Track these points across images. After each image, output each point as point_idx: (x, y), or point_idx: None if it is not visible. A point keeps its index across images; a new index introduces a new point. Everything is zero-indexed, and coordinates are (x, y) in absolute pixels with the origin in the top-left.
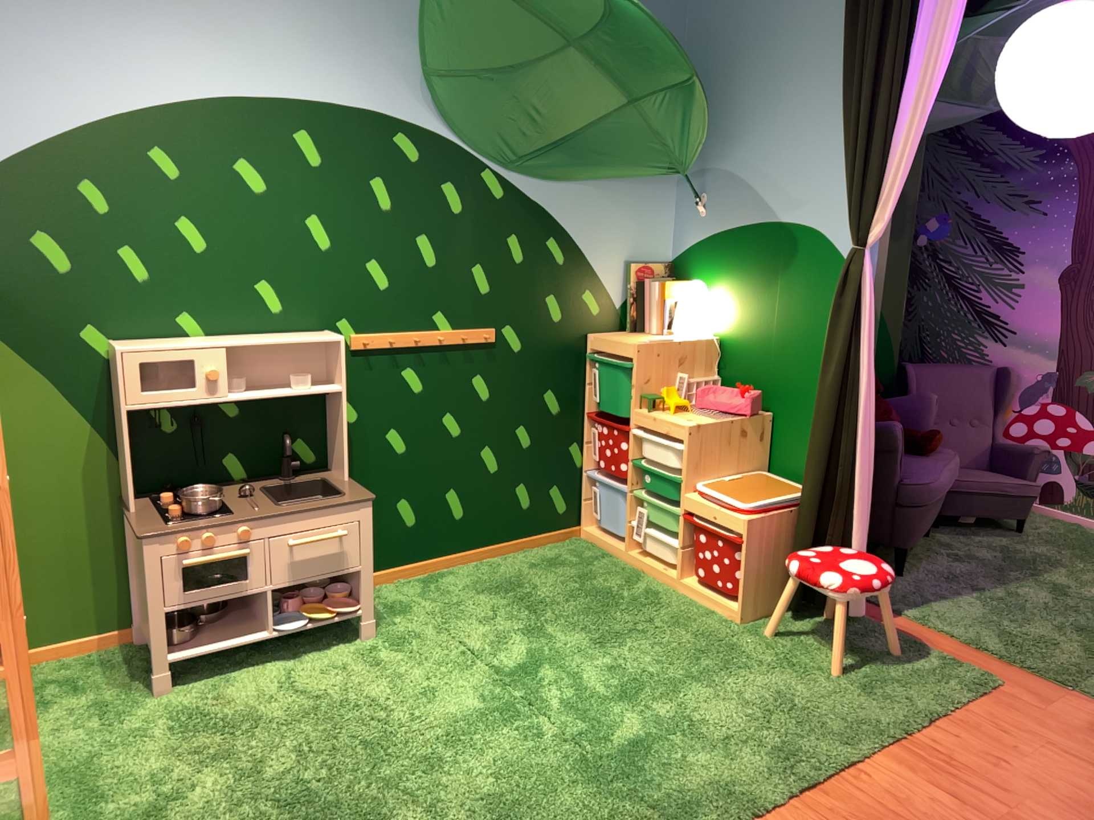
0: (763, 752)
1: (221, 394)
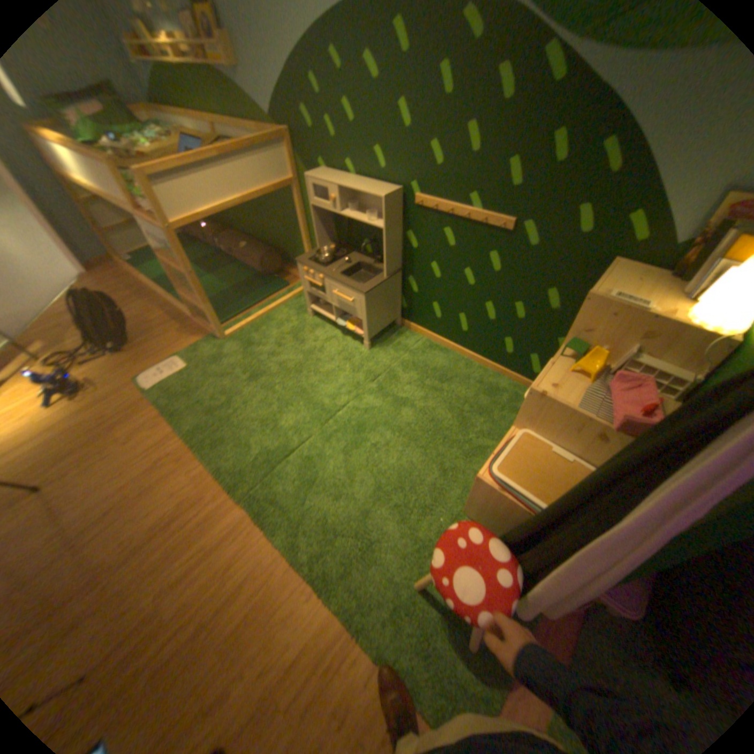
0: (313, 534)
1: (338, 211)
